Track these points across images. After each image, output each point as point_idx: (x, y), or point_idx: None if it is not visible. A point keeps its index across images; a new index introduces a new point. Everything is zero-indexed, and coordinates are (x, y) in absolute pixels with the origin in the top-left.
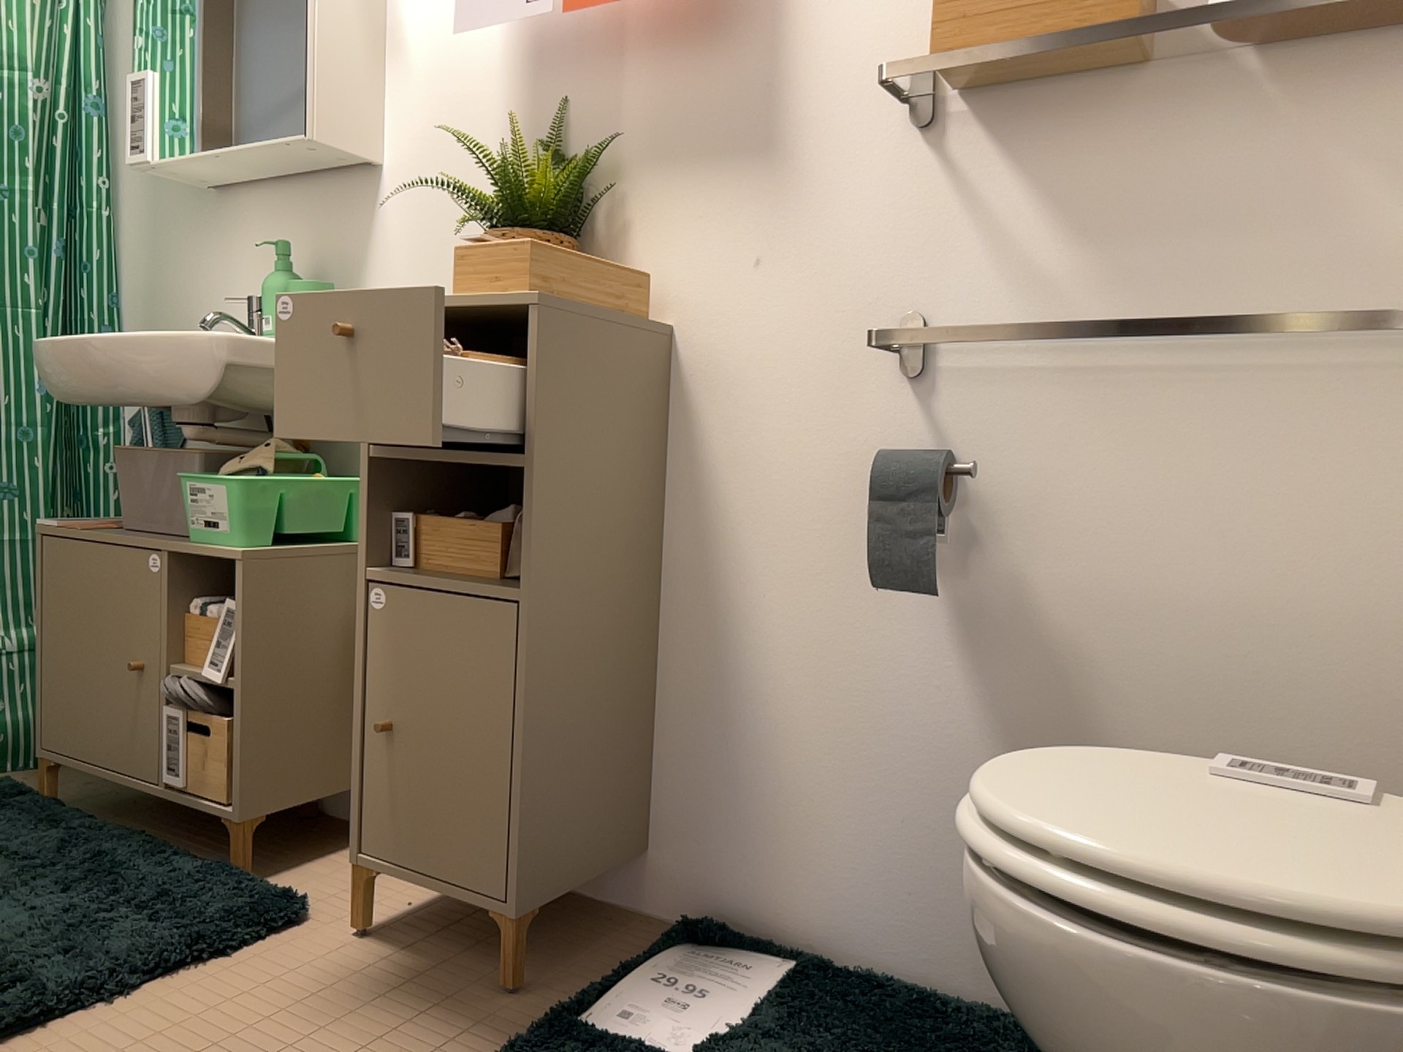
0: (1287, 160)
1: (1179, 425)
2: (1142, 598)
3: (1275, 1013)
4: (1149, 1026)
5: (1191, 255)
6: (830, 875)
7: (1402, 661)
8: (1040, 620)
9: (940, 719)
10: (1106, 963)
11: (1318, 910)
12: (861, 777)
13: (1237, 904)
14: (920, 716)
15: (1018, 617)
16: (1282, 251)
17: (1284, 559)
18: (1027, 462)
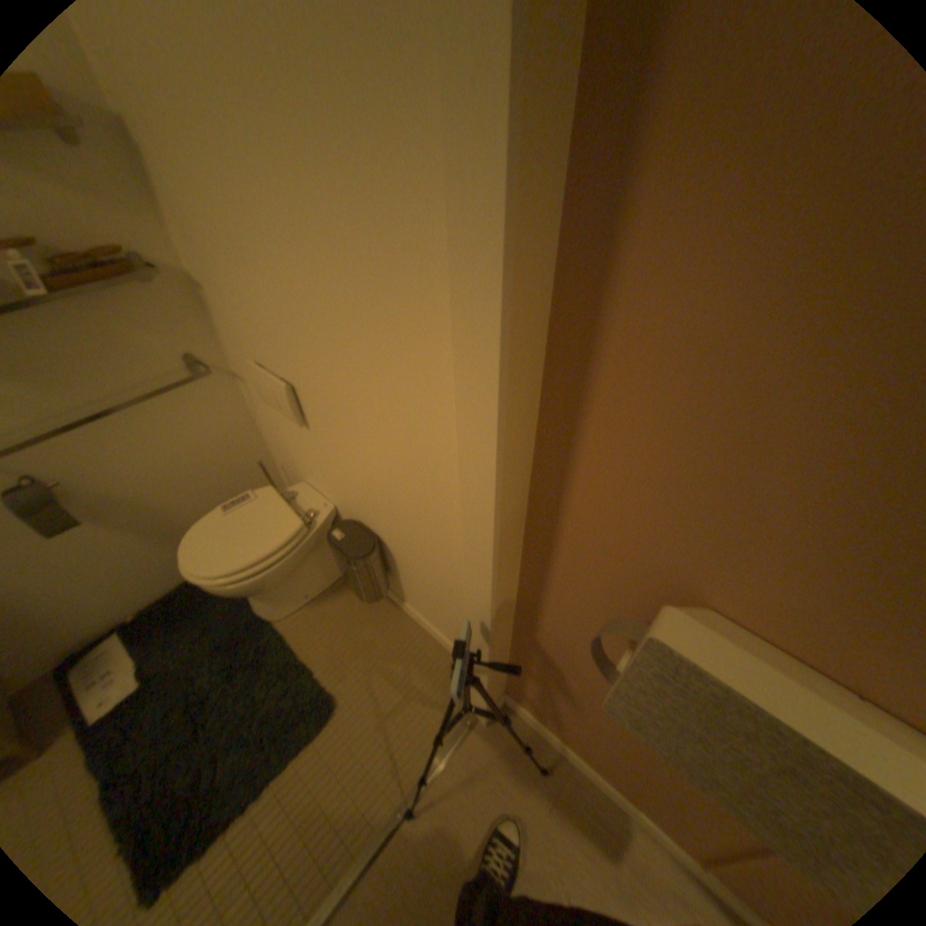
0: (91, 331)
1: (116, 425)
2: (142, 475)
3: (285, 562)
4: (268, 581)
5: (77, 372)
6: (96, 610)
7: (218, 447)
8: (112, 500)
9: (99, 547)
10: (255, 581)
11: (280, 542)
12: (82, 582)
13: (269, 553)
14: (90, 551)
15: (103, 505)
16: (111, 361)
17: (176, 443)
18: (64, 463)
